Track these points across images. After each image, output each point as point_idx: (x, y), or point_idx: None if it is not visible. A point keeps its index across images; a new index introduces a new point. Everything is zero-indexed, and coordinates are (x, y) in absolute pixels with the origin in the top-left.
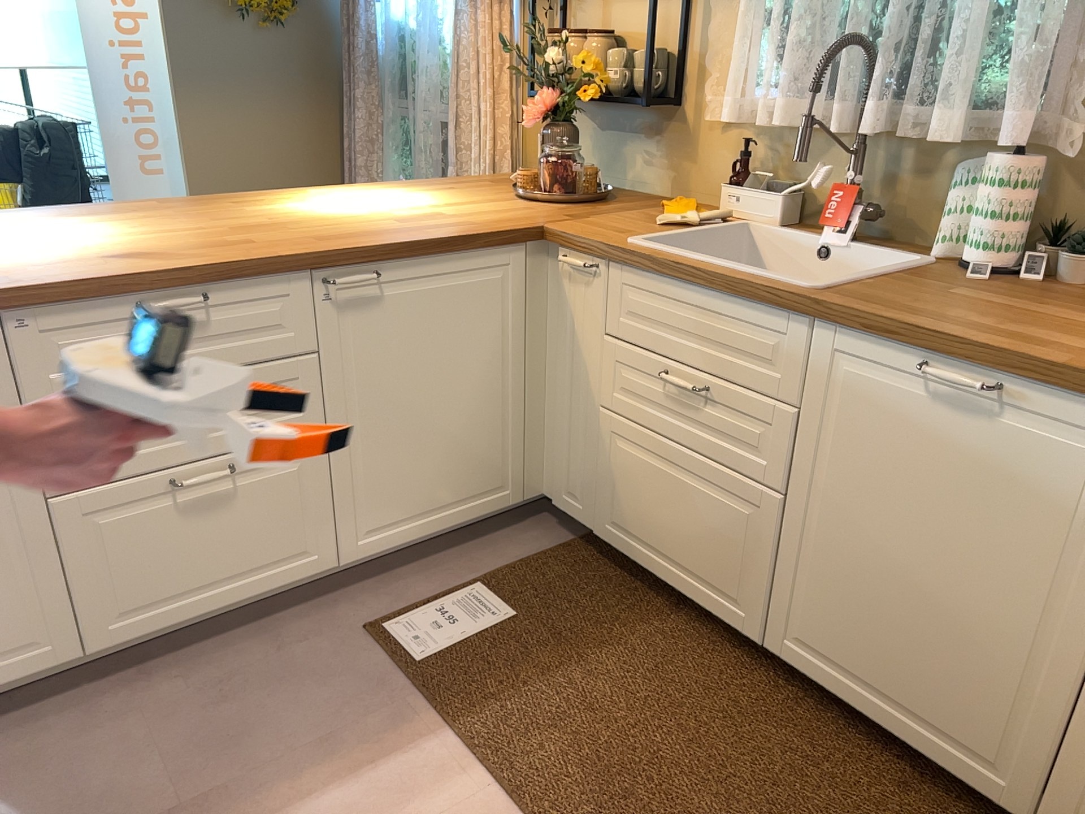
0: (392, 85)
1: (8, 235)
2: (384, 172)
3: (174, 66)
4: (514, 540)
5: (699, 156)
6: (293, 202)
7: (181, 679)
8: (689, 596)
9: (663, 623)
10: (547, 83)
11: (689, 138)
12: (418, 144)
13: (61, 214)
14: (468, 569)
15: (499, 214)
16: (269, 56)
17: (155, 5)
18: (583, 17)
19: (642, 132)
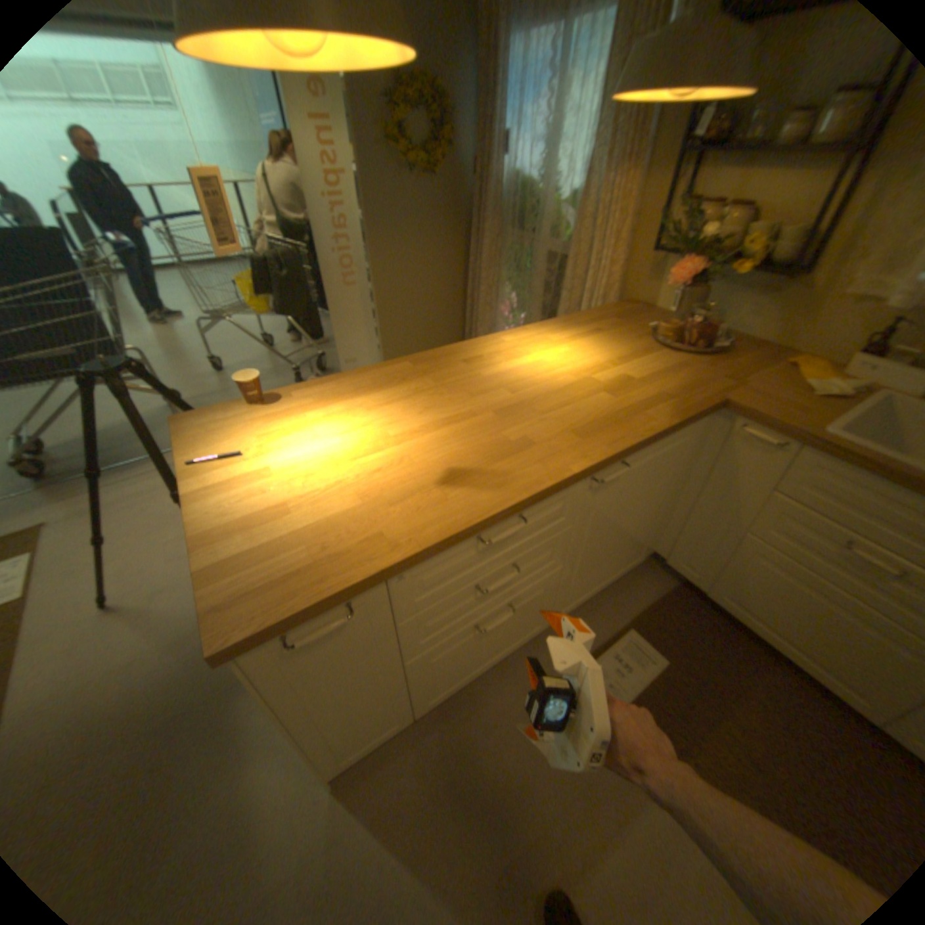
0: (509, 220)
1: (332, 430)
2: (497, 281)
3: (362, 210)
4: (639, 585)
5: (821, 315)
6: (503, 358)
7: (468, 722)
8: (803, 669)
9: (774, 678)
10: (693, 247)
11: (813, 299)
12: (530, 268)
13: (349, 386)
14: (619, 614)
15: (673, 376)
16: (421, 197)
17: (344, 160)
18: (716, 181)
19: (758, 287)
